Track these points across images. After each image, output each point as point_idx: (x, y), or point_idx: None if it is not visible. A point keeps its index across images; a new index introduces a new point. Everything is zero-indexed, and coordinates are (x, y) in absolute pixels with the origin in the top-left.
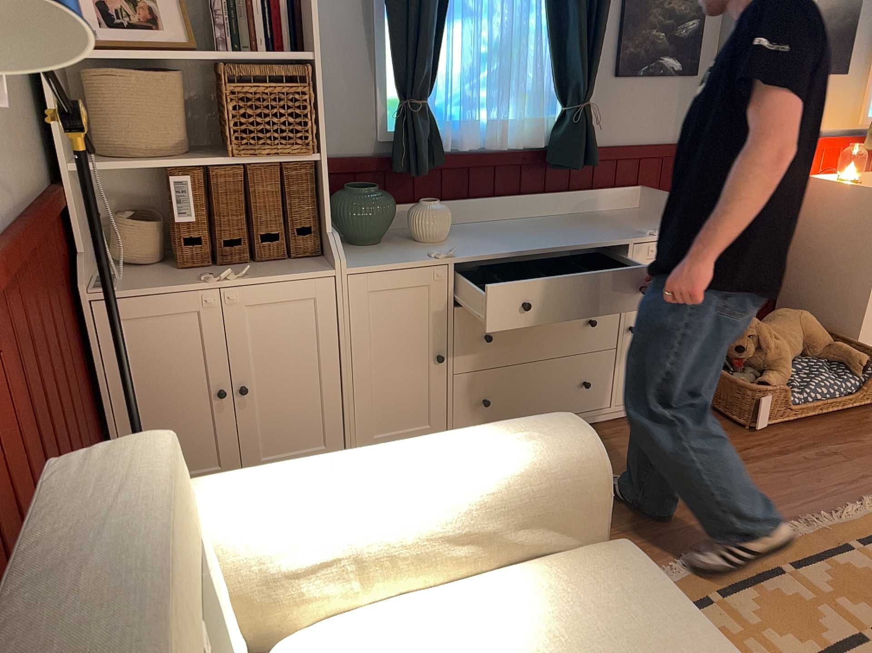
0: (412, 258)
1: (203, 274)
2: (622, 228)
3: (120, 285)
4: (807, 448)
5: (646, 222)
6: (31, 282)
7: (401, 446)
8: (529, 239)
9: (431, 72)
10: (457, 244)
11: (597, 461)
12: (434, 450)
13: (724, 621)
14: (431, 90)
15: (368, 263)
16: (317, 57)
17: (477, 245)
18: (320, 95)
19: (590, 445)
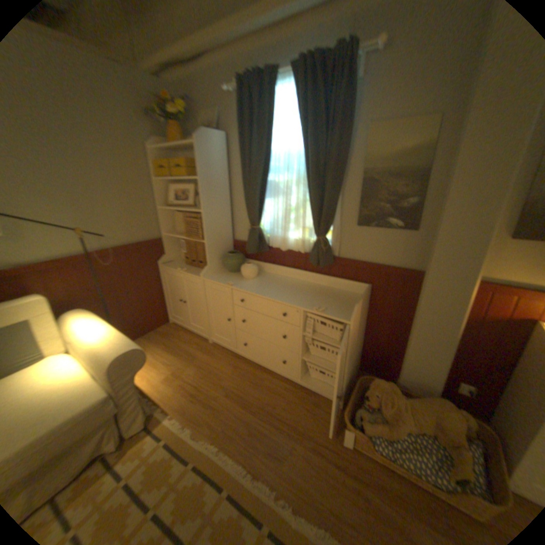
0: (224, 281)
1: (183, 267)
2: (316, 301)
3: (167, 264)
4: (356, 482)
5: (338, 304)
6: (119, 259)
7: (103, 330)
8: (270, 290)
9: (256, 216)
10: (249, 282)
11: (109, 366)
12: (99, 335)
13: (175, 475)
14: (265, 222)
15: (212, 278)
16: (202, 211)
17: (250, 285)
18: (203, 222)
19: (110, 360)
